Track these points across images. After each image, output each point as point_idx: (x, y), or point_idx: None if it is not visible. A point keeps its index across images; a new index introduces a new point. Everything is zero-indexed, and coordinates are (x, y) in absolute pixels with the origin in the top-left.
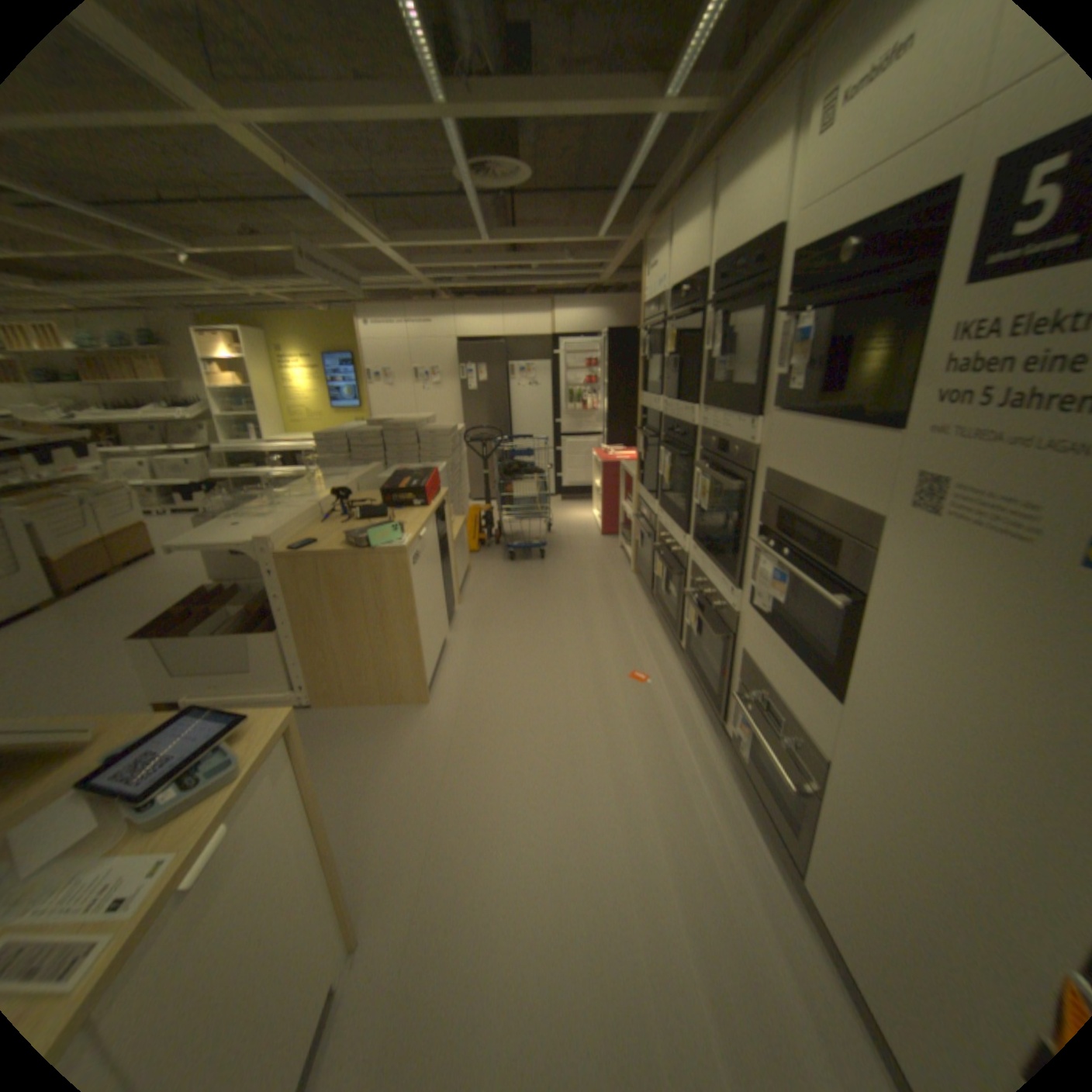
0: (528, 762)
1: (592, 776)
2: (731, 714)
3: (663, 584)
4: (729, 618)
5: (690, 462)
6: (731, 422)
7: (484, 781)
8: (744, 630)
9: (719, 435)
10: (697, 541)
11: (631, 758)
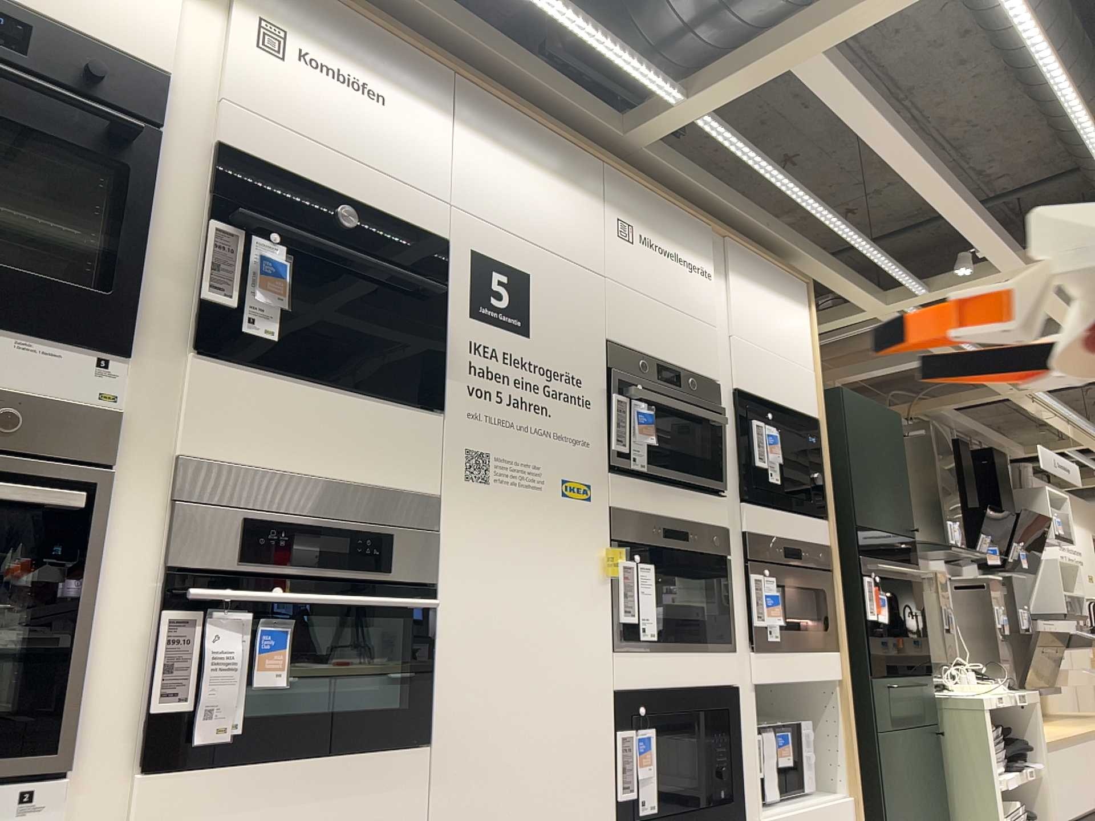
0: None
1: None
2: None
3: None
4: None
5: None
6: None
7: None
8: None
9: None
10: None
11: None
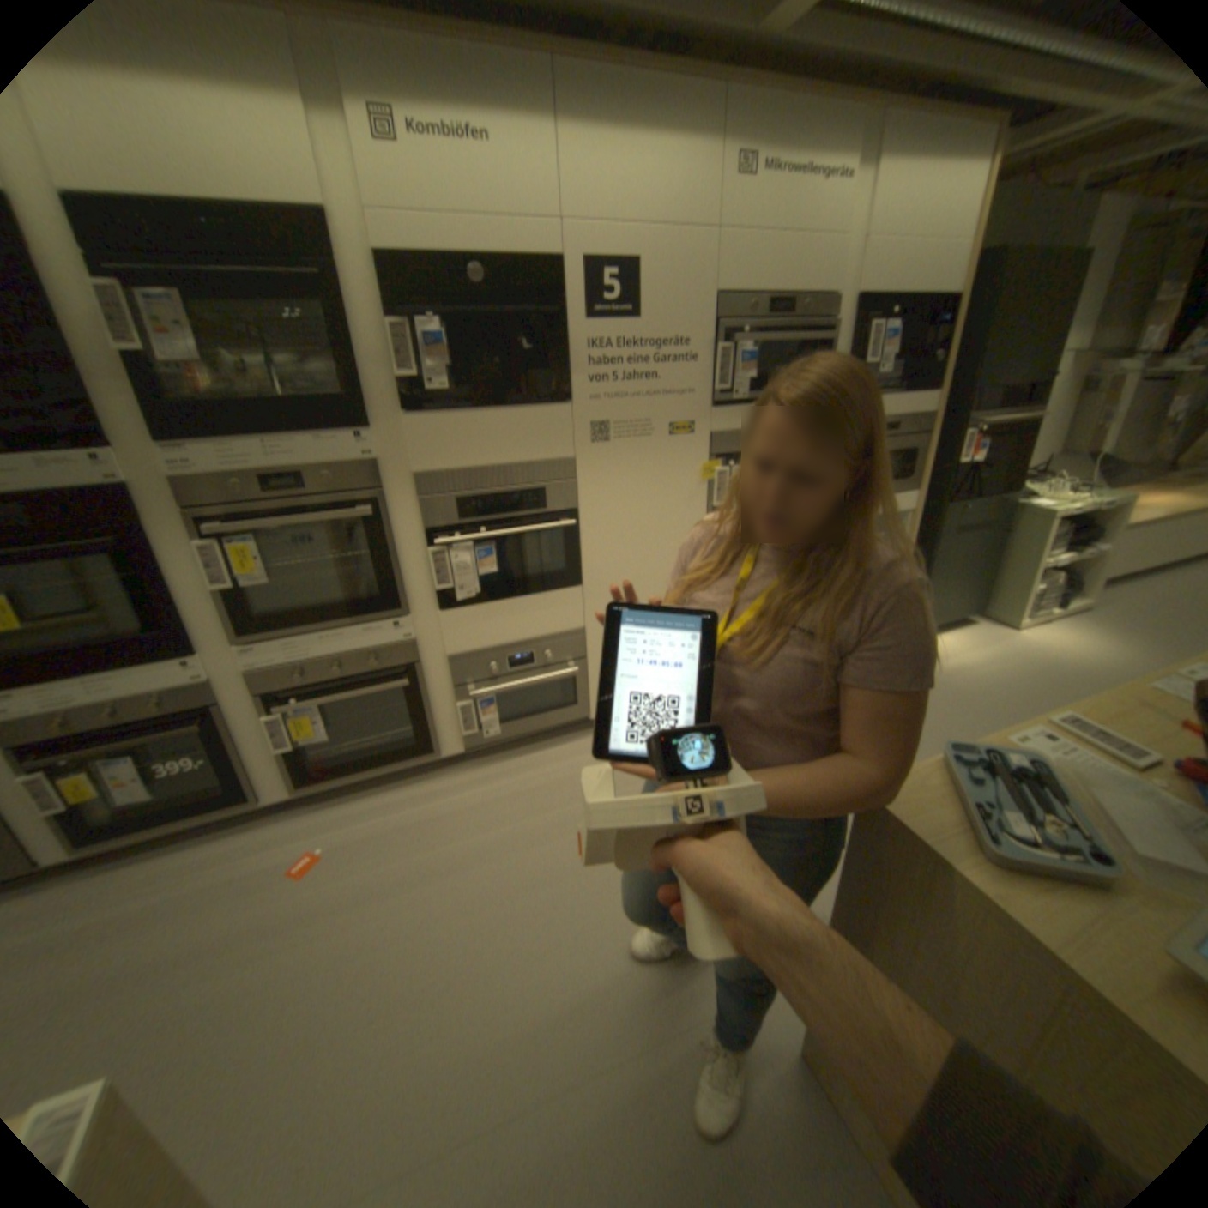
0: (490, 968)
1: (503, 881)
2: (443, 736)
3: (132, 788)
4: (406, 654)
5: (141, 545)
6: (294, 448)
7: (536, 1020)
8: (432, 645)
9: (253, 474)
10: (254, 638)
11: (468, 848)
